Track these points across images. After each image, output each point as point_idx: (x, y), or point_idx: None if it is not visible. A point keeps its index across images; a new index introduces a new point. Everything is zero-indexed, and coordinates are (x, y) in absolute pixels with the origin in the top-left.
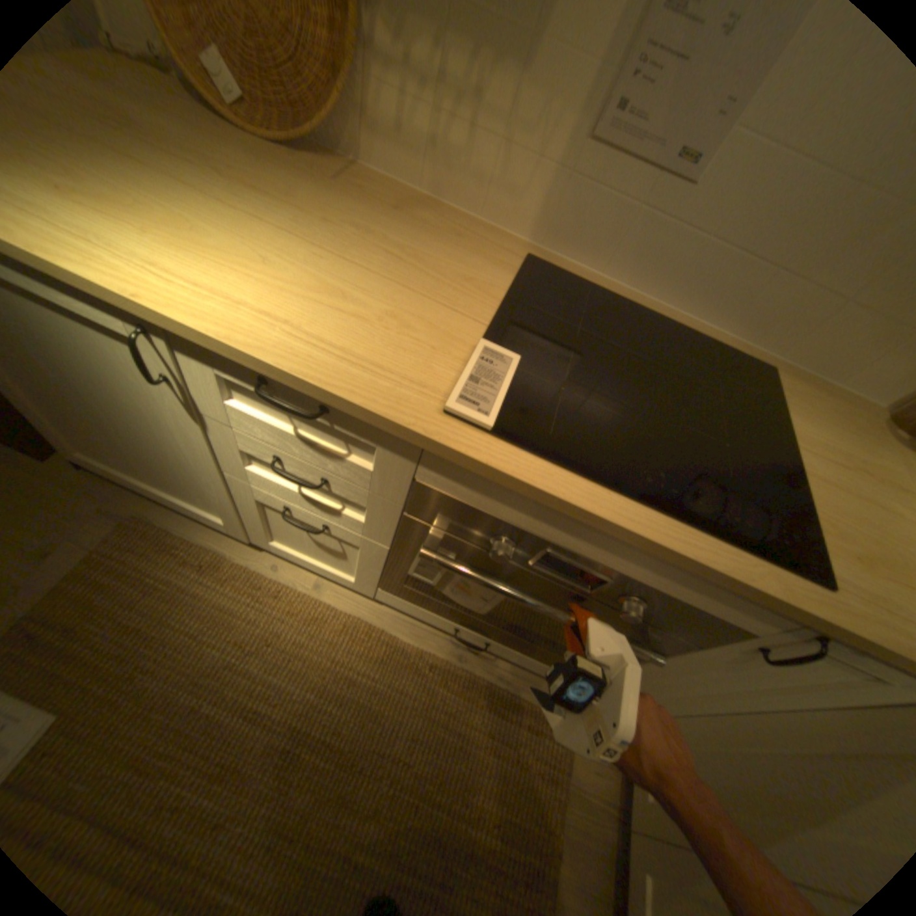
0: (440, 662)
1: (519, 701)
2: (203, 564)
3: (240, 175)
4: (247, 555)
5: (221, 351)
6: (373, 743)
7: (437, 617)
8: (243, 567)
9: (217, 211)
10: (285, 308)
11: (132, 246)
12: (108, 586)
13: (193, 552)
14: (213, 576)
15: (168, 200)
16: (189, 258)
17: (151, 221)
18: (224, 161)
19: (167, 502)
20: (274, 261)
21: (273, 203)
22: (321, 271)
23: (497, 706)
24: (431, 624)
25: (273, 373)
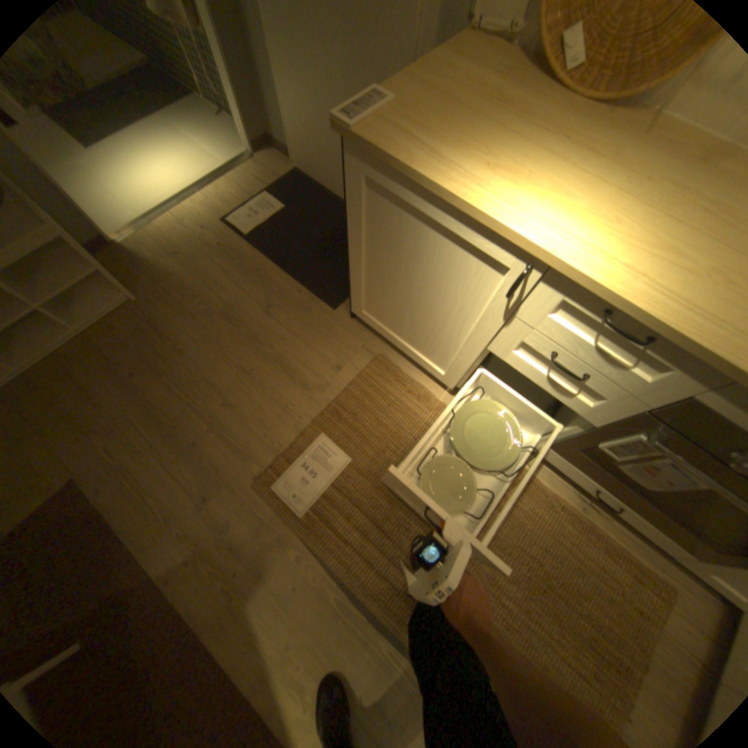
0: (570, 507)
1: (629, 556)
2: (420, 394)
3: (584, 139)
4: (444, 395)
5: (596, 291)
6: (519, 541)
7: (588, 478)
8: (443, 403)
9: (581, 176)
10: (645, 262)
11: (543, 211)
12: (372, 394)
13: (415, 386)
14: (426, 404)
15: (550, 168)
16: (577, 219)
17: (547, 189)
18: (571, 126)
19: (410, 351)
20: (627, 221)
21: (613, 164)
22: (661, 229)
23: (612, 553)
24: (574, 480)
25: (639, 313)
